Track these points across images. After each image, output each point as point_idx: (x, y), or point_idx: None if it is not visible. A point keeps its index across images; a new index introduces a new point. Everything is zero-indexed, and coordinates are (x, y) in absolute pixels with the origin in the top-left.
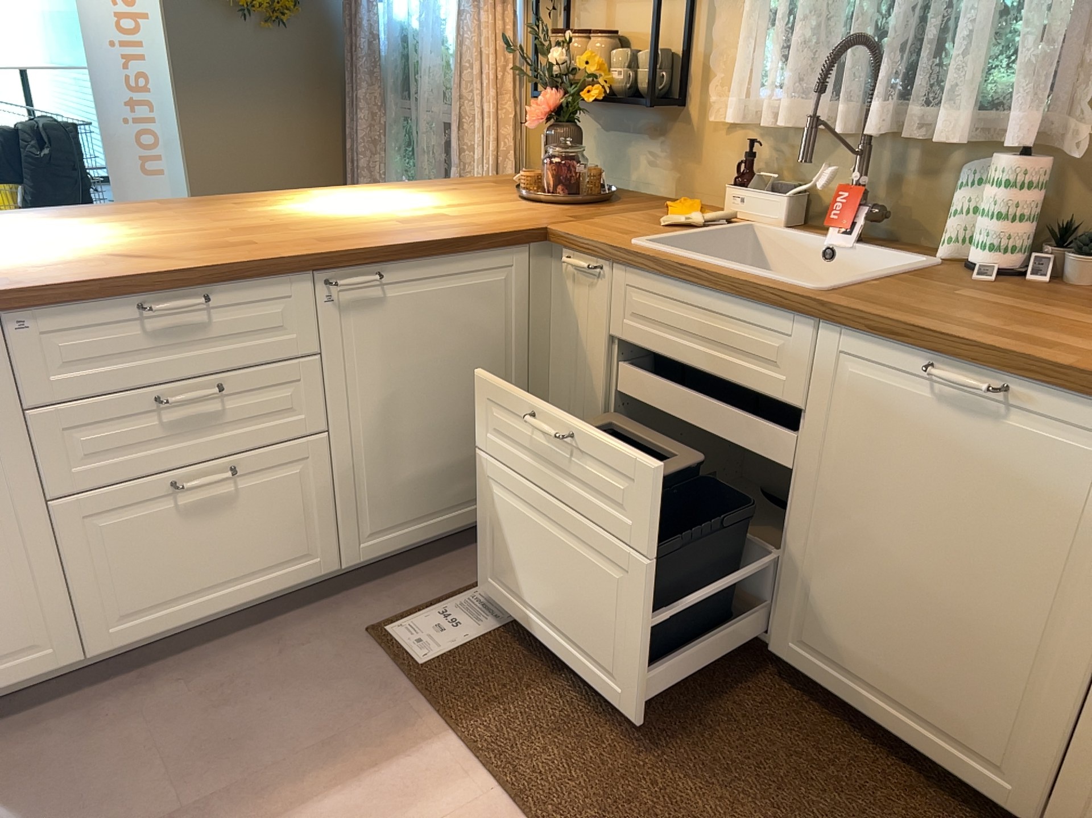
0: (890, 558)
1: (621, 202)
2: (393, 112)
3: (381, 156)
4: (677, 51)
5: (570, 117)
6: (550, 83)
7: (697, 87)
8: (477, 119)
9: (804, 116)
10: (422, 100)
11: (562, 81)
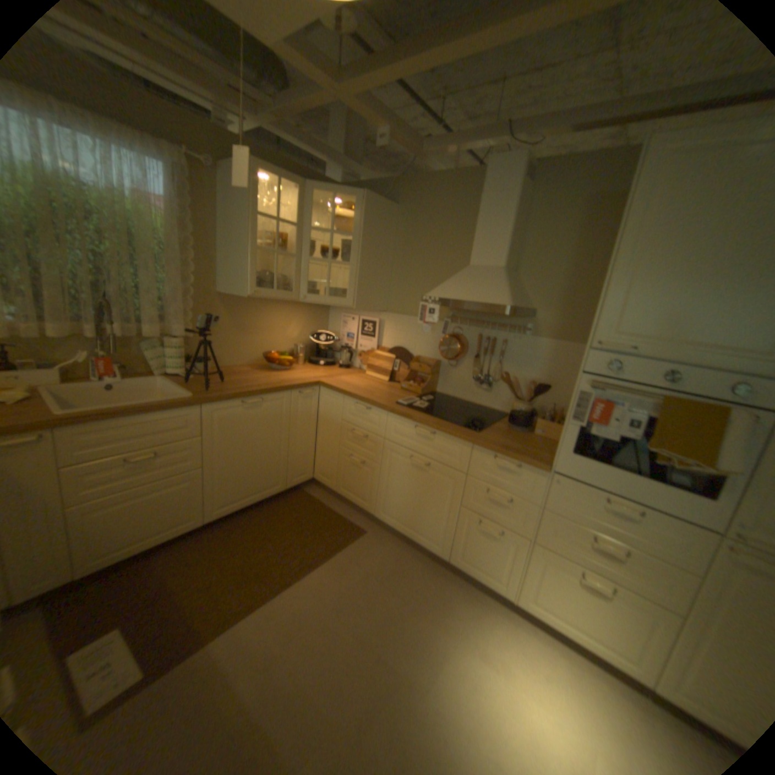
0: (241, 459)
1: None
2: None
3: None
4: None
5: None
6: None
7: None
8: None
9: (65, 333)
10: None
11: None
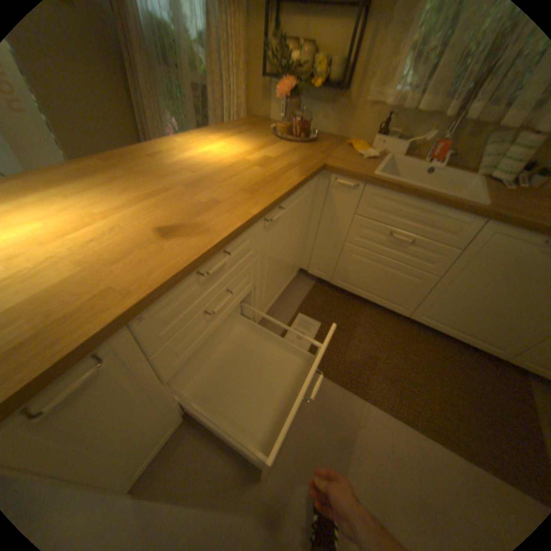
0: (485, 298)
1: (321, 138)
2: (159, 72)
3: (152, 98)
4: (350, 54)
5: (298, 91)
6: (287, 70)
7: (360, 77)
8: (224, 83)
9: (435, 103)
10: (183, 67)
11: (295, 69)
